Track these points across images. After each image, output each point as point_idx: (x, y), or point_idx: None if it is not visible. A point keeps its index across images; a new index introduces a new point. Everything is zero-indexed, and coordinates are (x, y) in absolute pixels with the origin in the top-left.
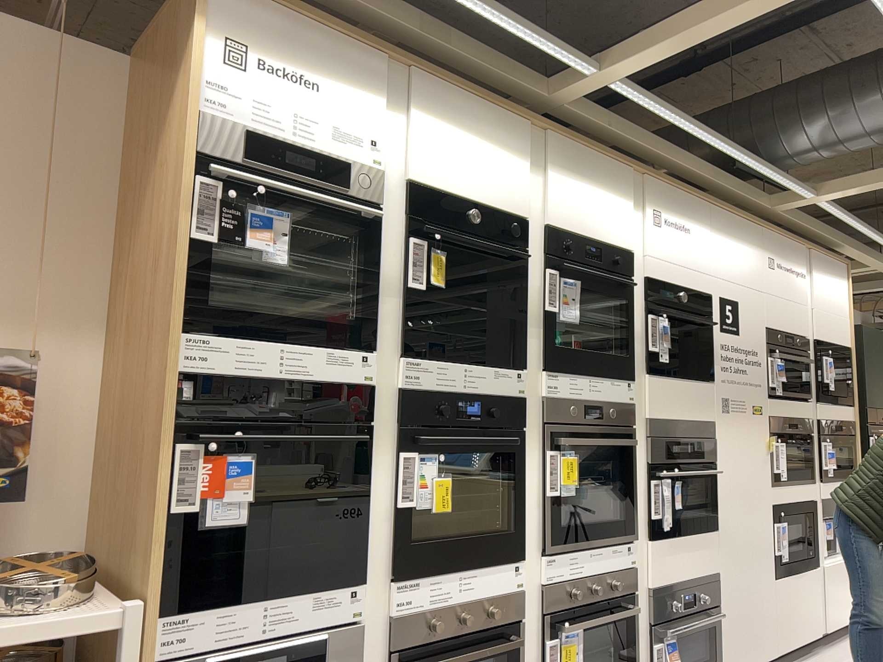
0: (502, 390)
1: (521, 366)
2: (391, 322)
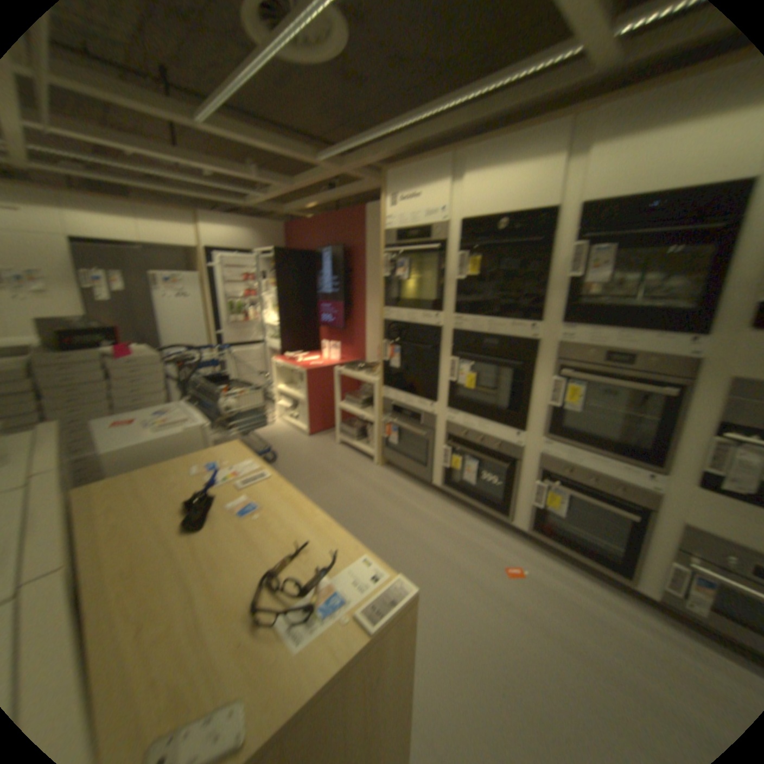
0: (516, 337)
1: (538, 322)
2: (448, 299)
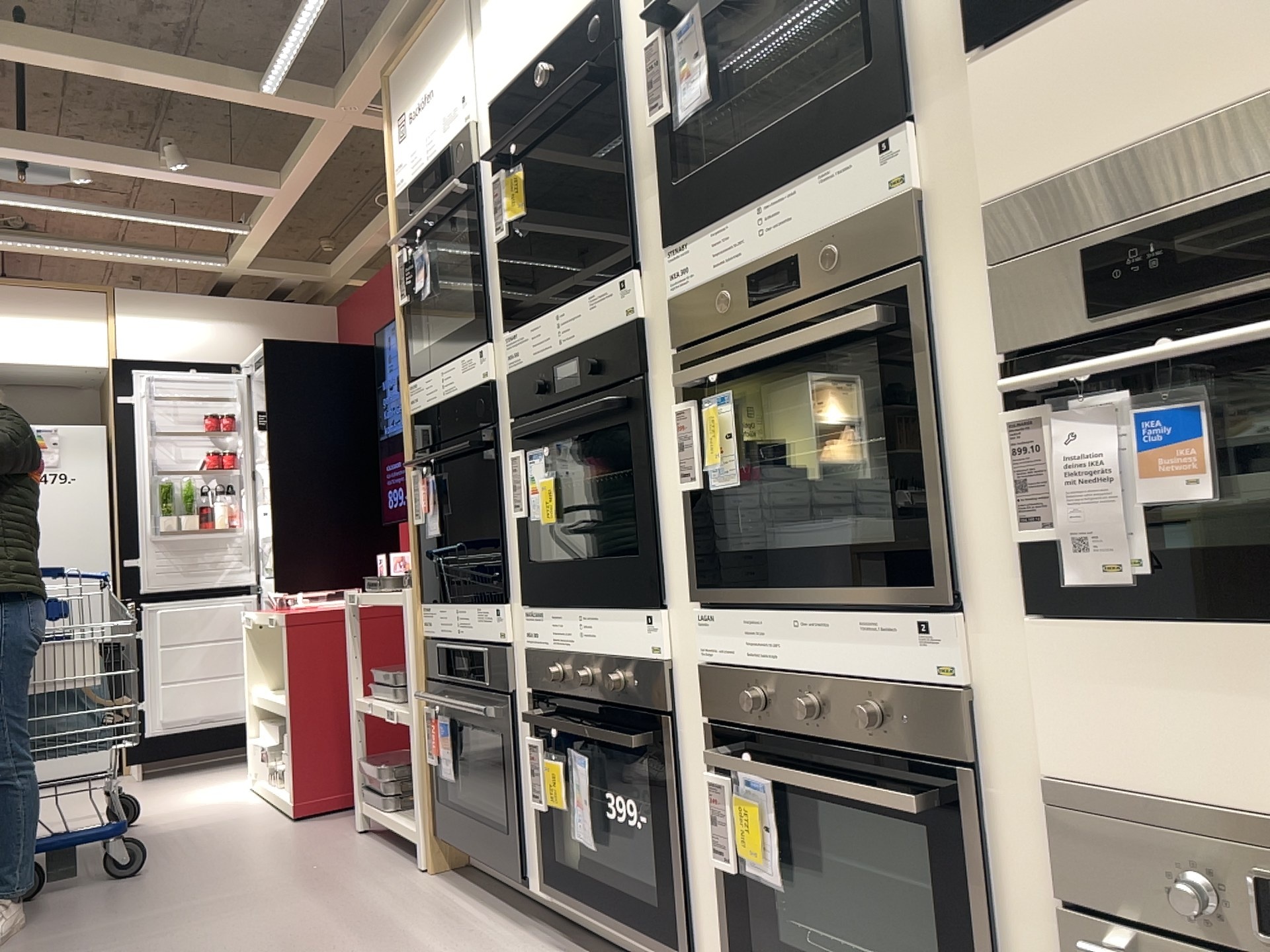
0: (602, 324)
1: (631, 264)
2: (497, 296)
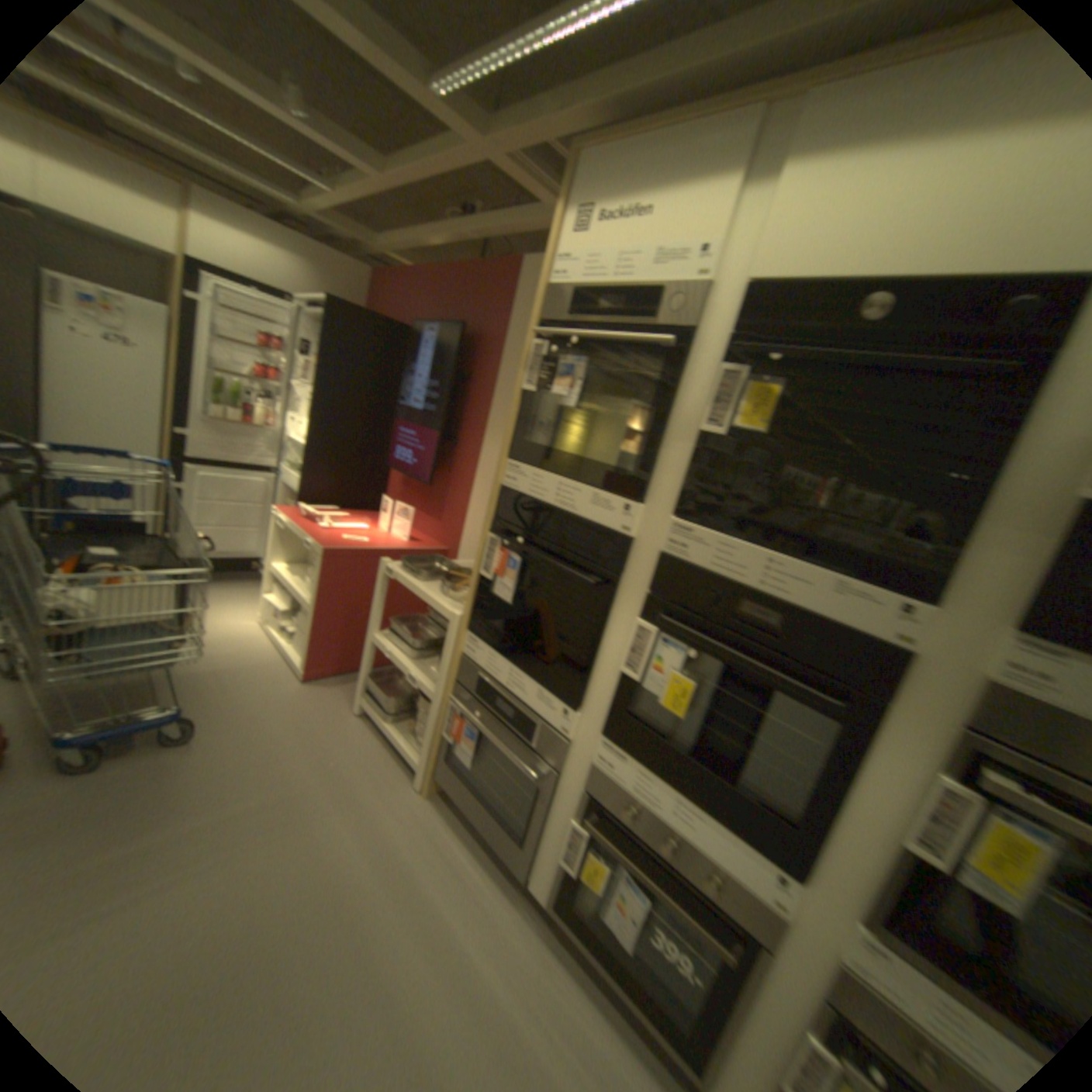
0: (851, 621)
1: (935, 599)
2: (671, 472)
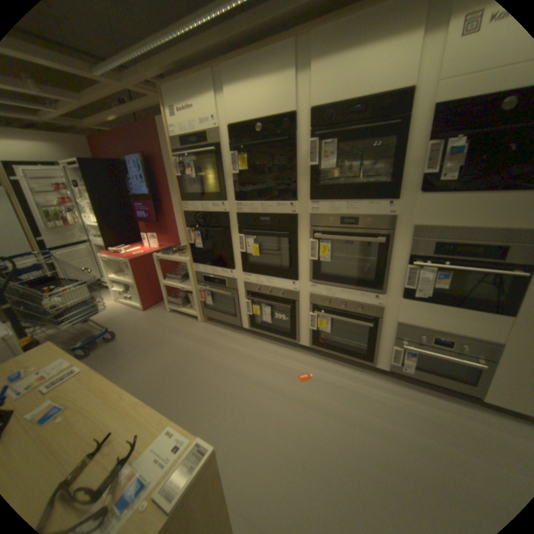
0: (282, 213)
1: (295, 200)
2: (230, 189)
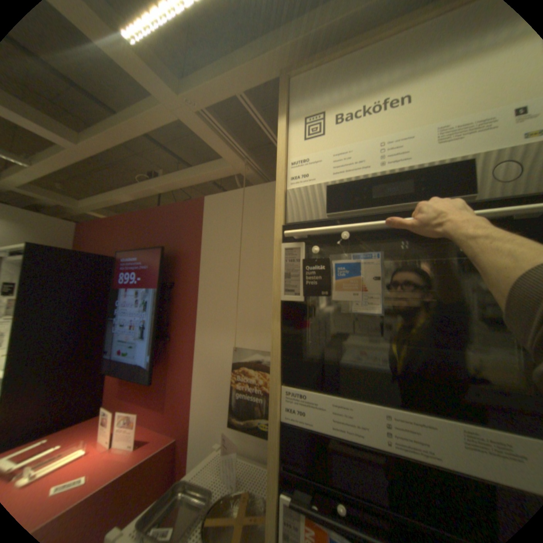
0: None
1: None
2: None
